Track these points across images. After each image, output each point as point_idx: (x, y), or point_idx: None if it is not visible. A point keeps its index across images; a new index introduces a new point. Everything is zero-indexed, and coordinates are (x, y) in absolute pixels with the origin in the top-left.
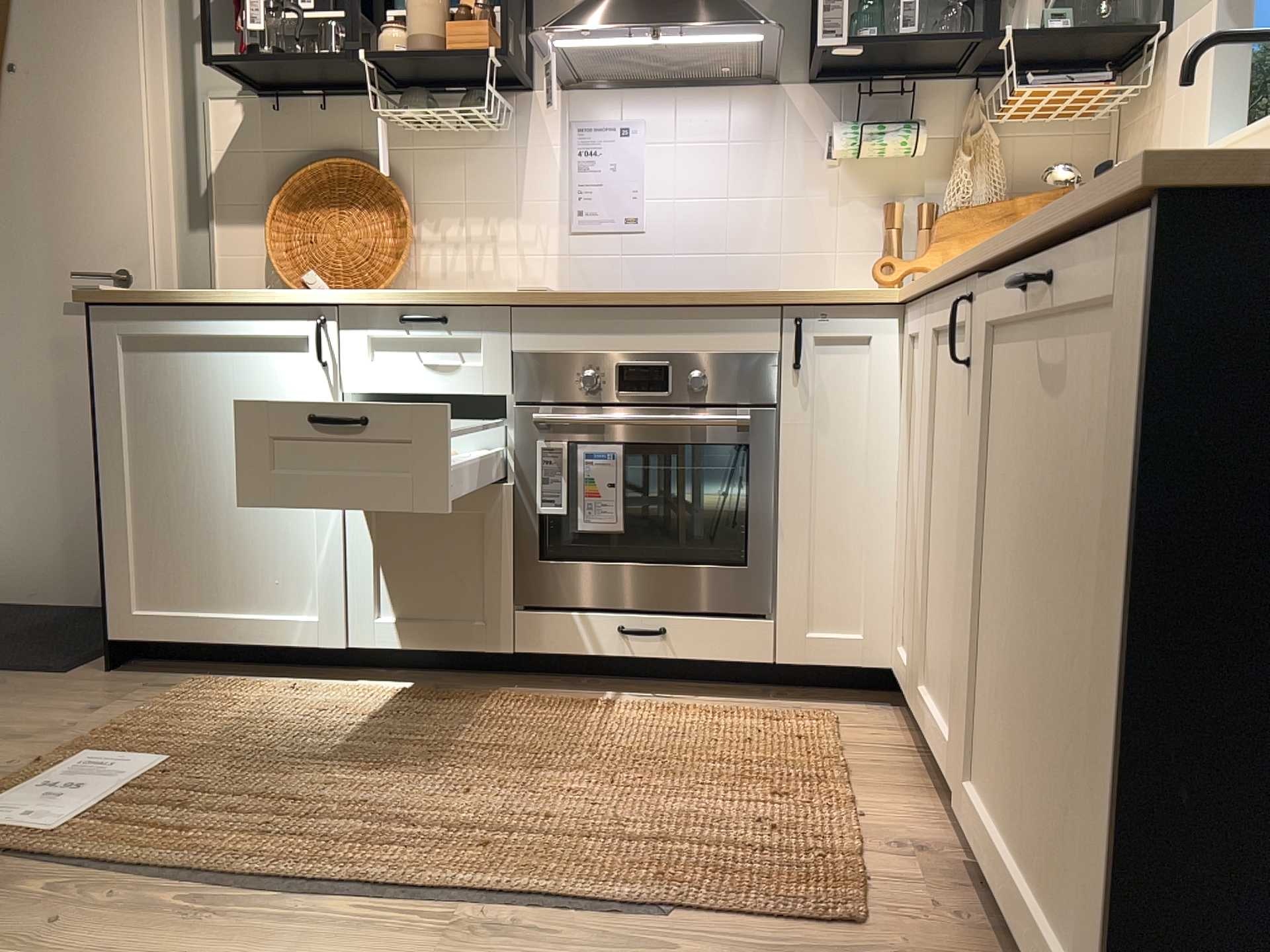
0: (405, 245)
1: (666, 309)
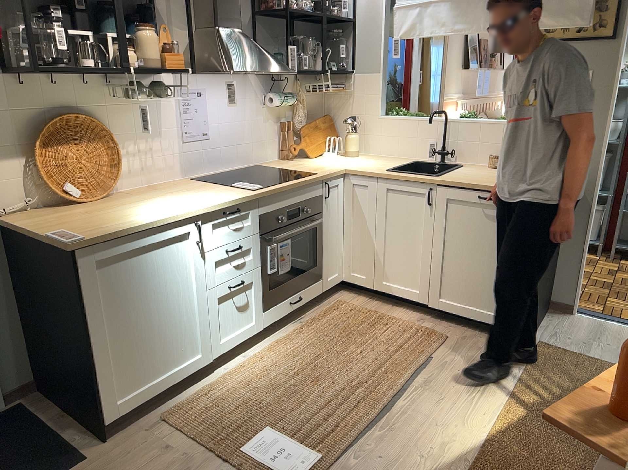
0: (122, 161)
1: (298, 187)
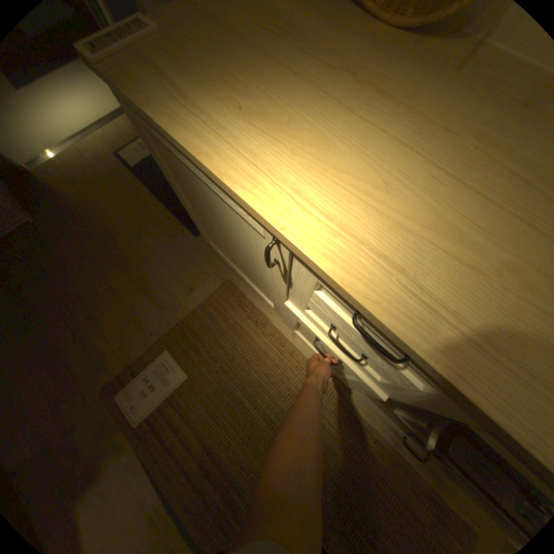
0: None
1: None
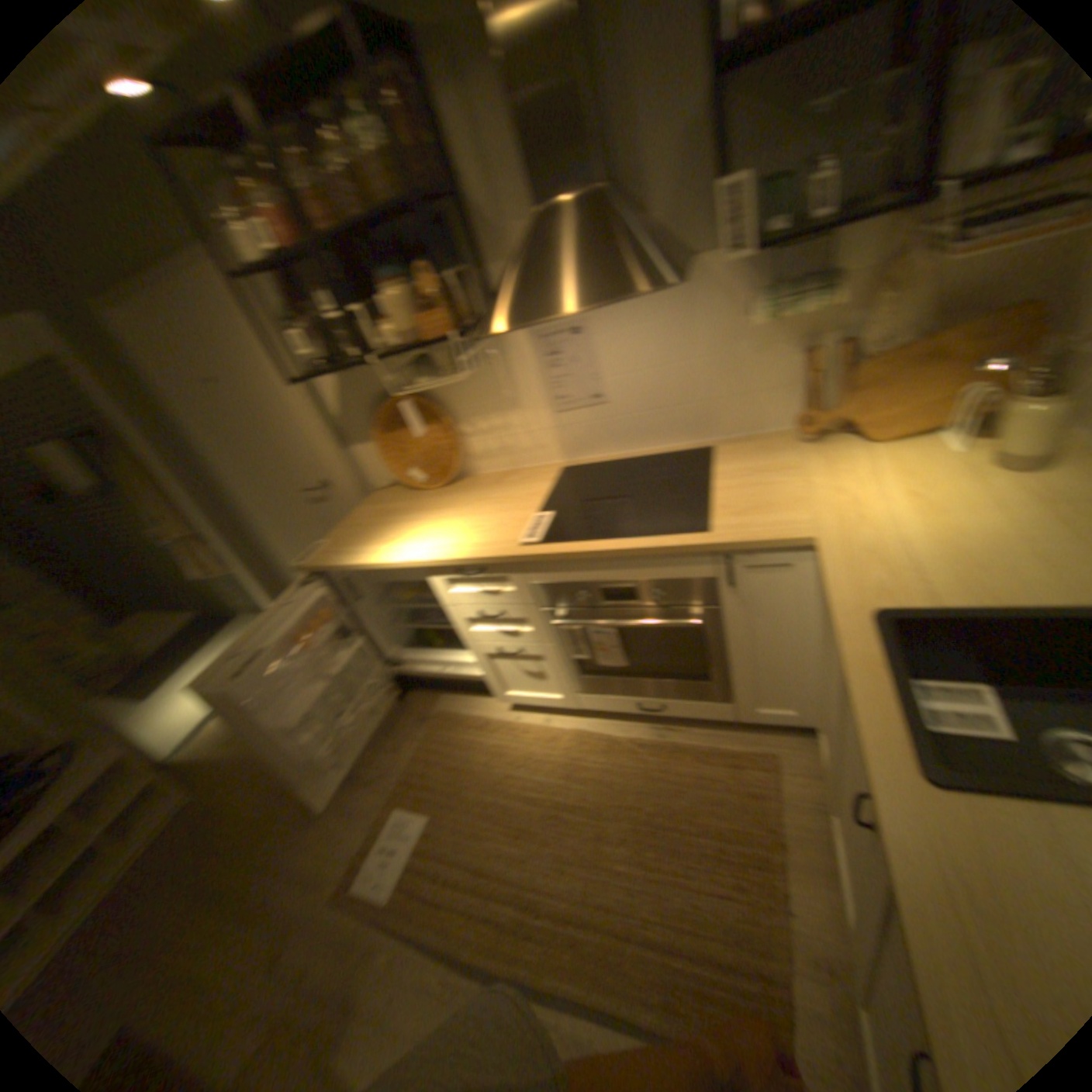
0: (451, 446)
1: (619, 556)
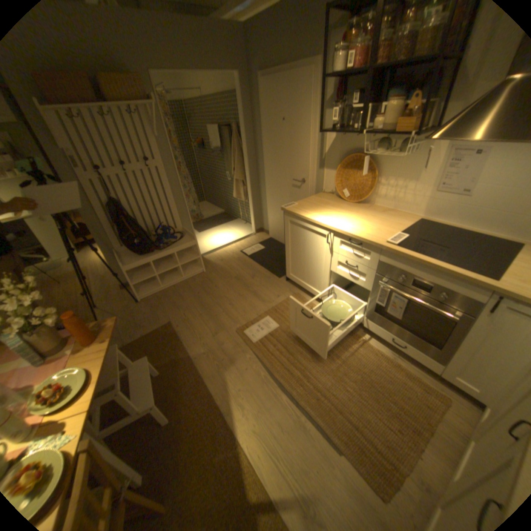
0: (373, 186)
1: (438, 269)
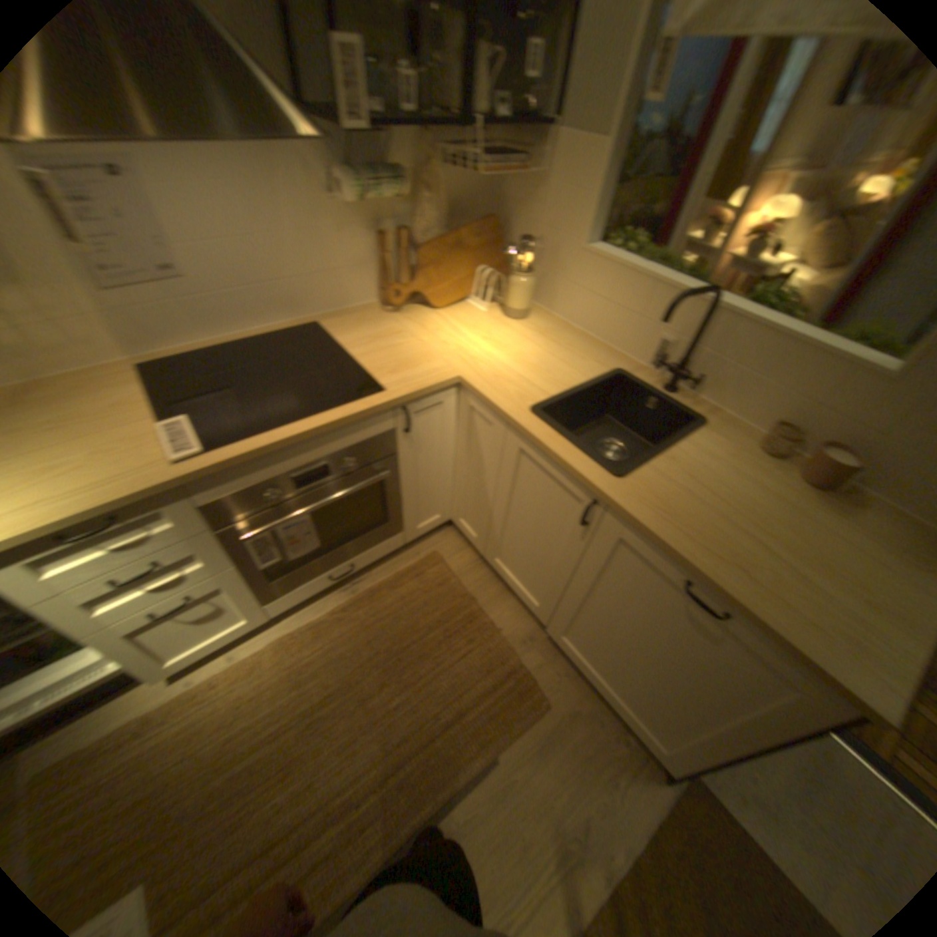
0: None
1: (320, 434)
